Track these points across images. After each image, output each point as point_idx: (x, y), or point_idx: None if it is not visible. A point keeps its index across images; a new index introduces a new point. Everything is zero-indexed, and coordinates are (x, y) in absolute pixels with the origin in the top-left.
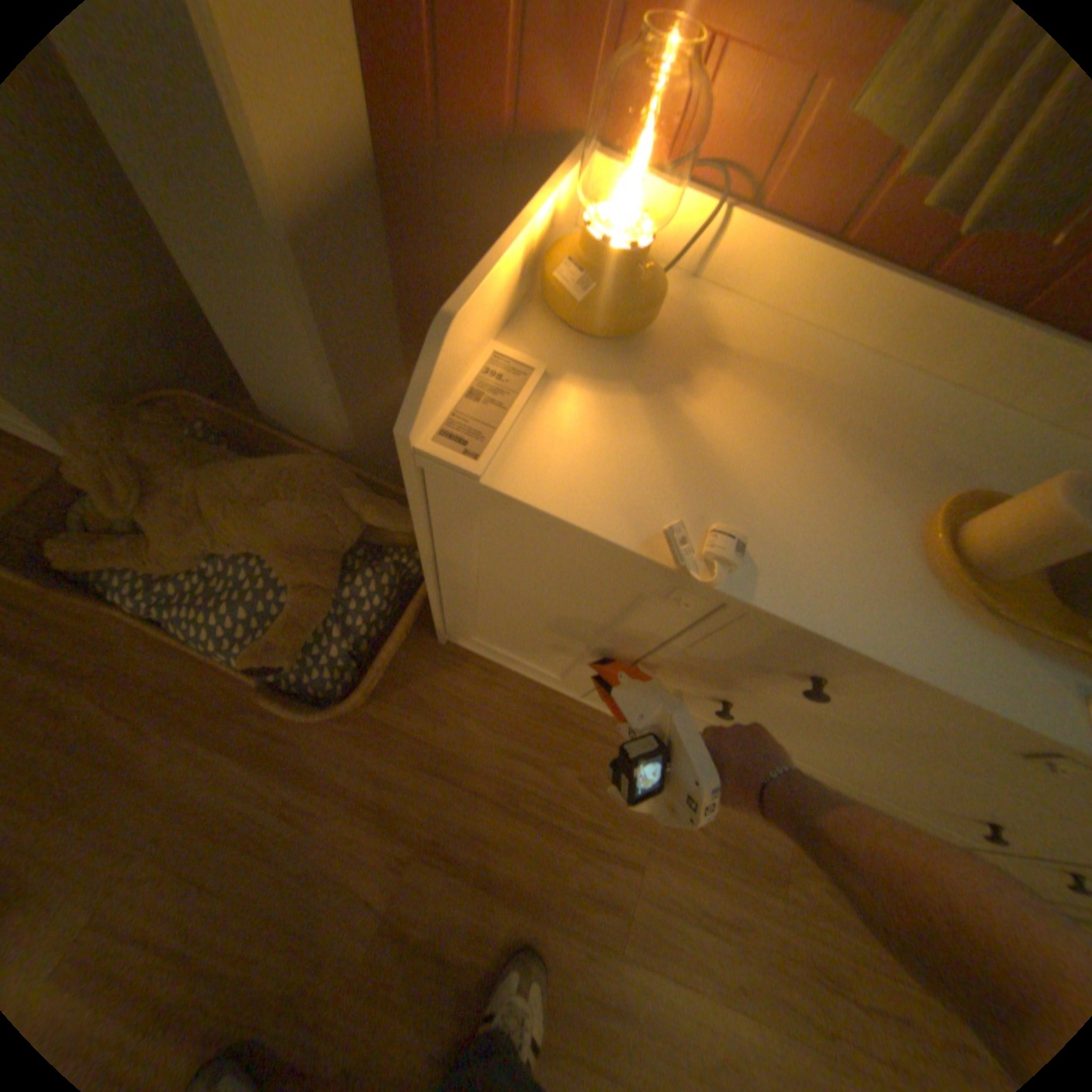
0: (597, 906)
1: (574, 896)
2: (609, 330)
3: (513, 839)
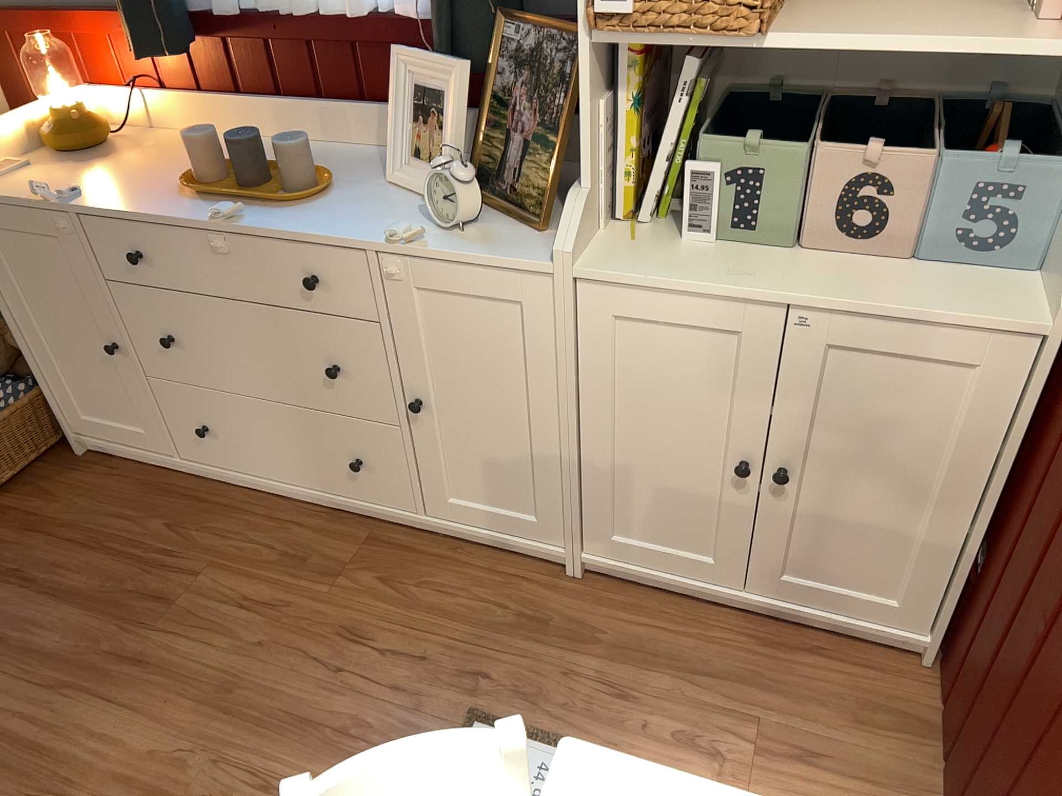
0: (152, 593)
1: (134, 588)
2: (72, 148)
3: (97, 559)
